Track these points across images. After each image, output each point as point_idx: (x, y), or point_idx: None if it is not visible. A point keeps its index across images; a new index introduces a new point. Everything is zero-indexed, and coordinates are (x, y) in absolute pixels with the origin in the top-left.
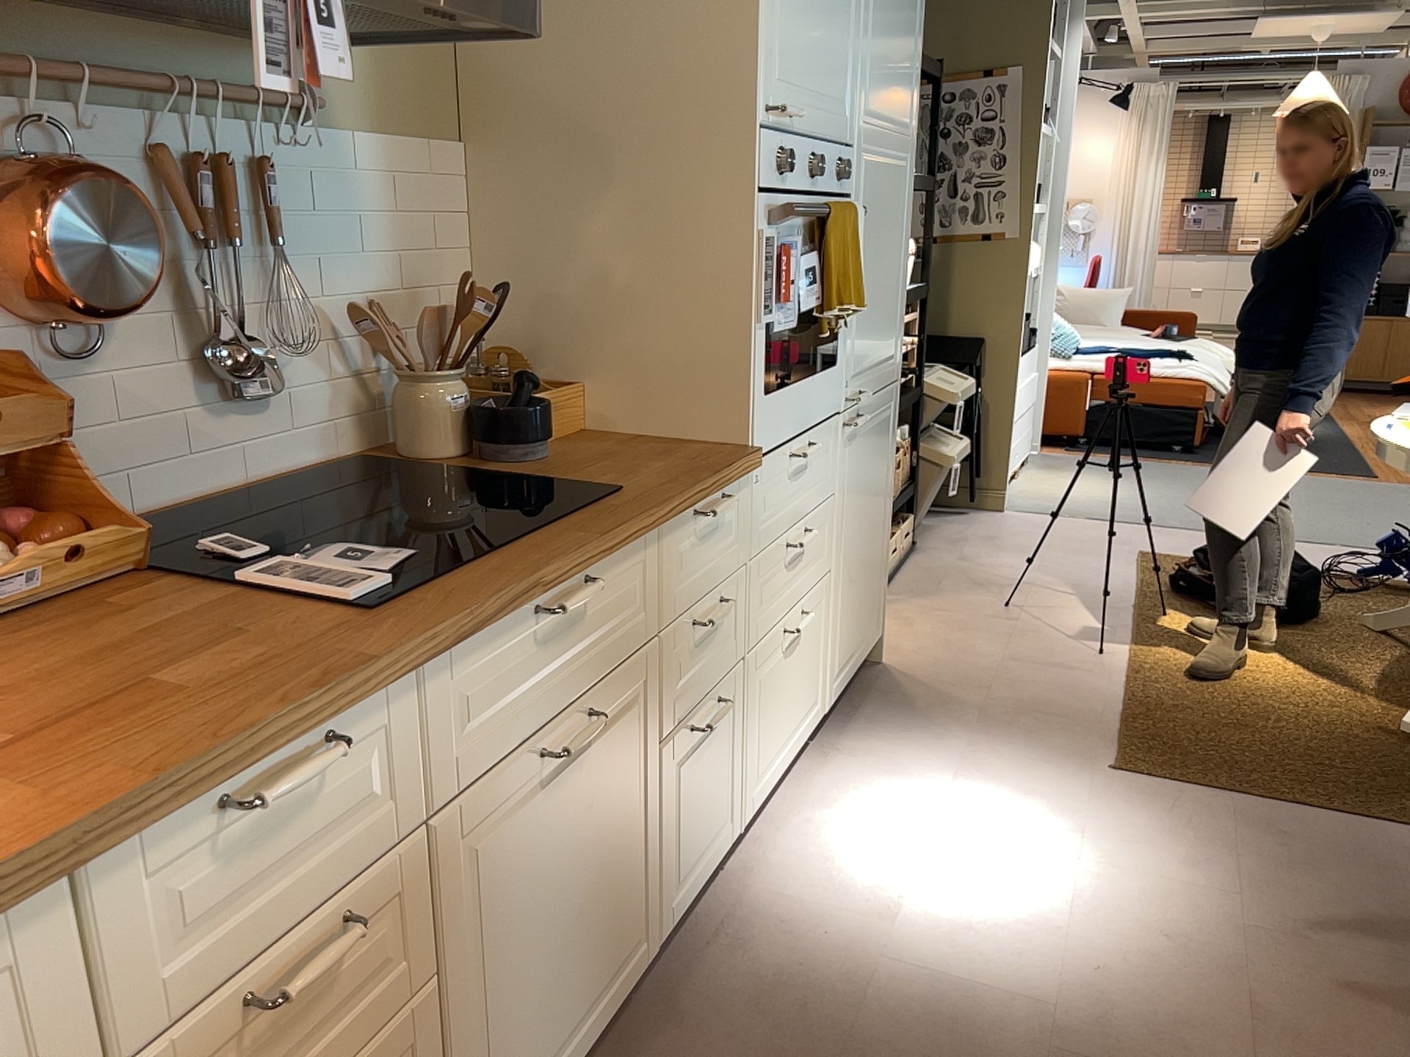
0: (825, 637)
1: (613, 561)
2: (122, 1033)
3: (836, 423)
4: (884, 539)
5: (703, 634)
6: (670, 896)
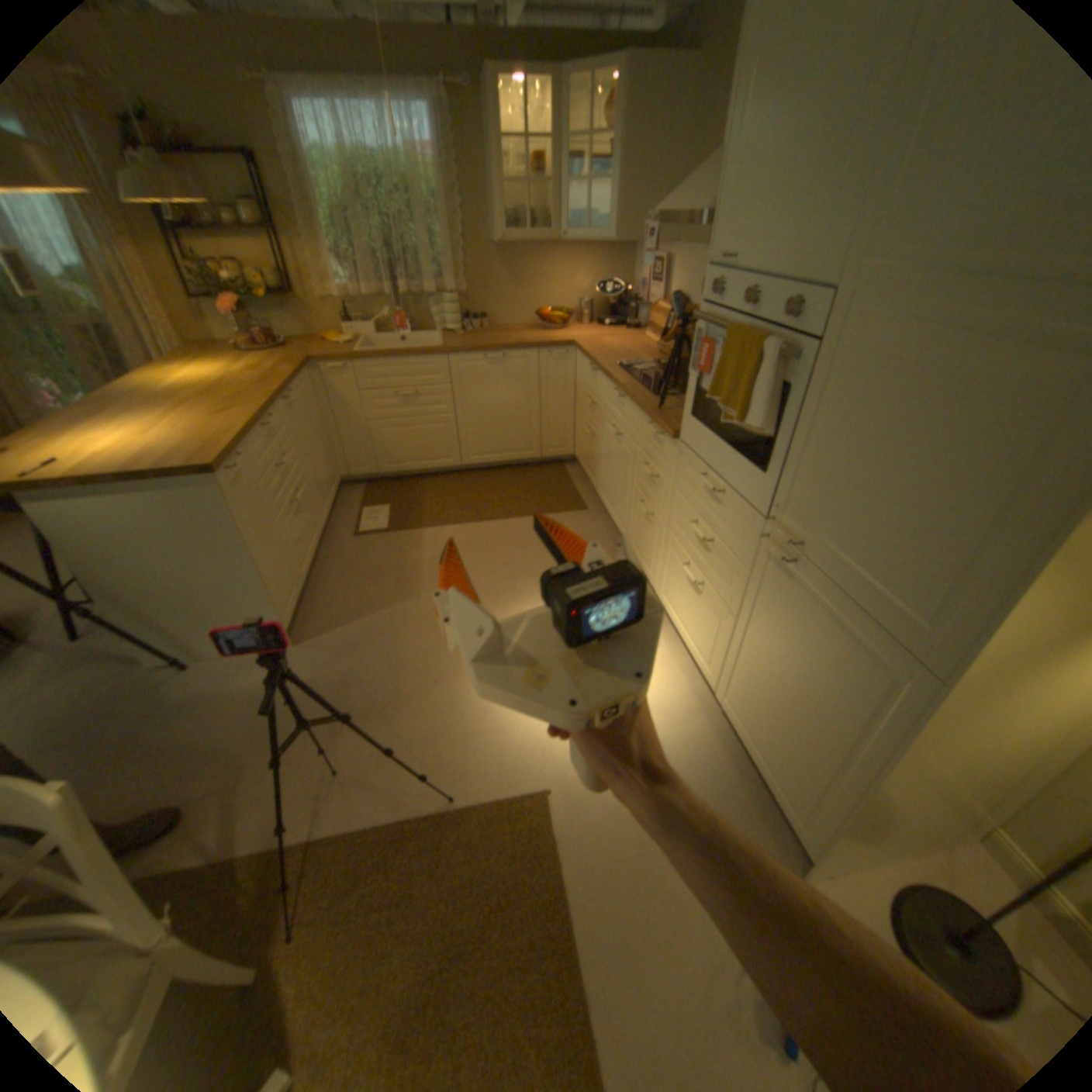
0: (720, 649)
1: (630, 403)
2: (585, 384)
3: (757, 522)
4: (835, 786)
5: (647, 474)
6: (631, 542)
